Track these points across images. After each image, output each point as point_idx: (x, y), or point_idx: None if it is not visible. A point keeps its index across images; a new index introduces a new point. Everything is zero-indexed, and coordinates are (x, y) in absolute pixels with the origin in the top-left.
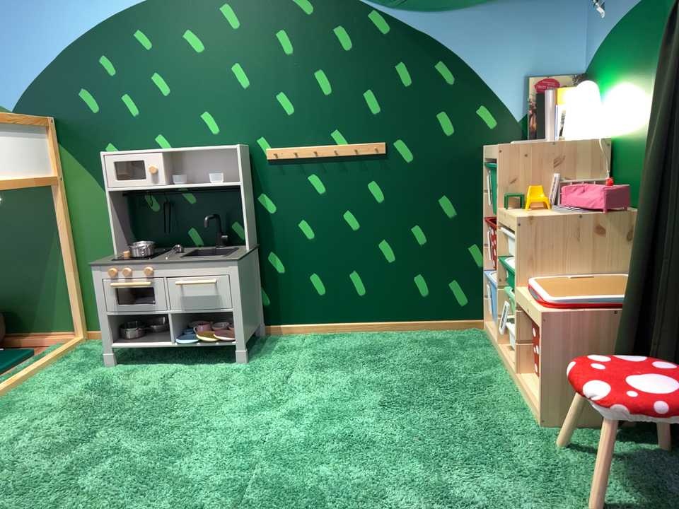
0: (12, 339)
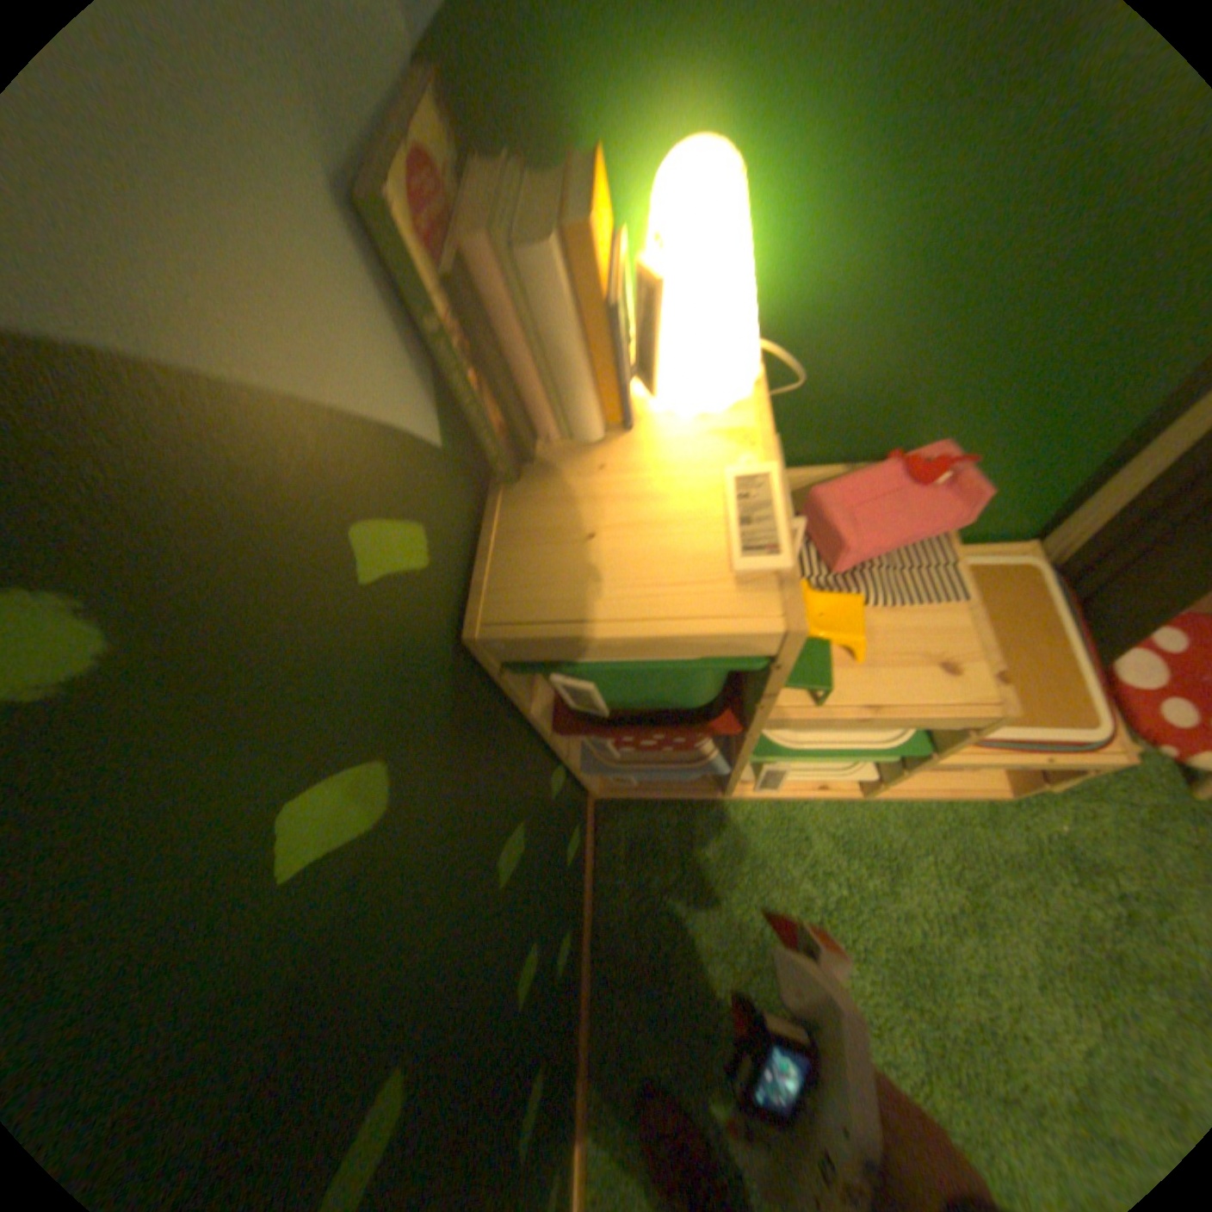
0: None
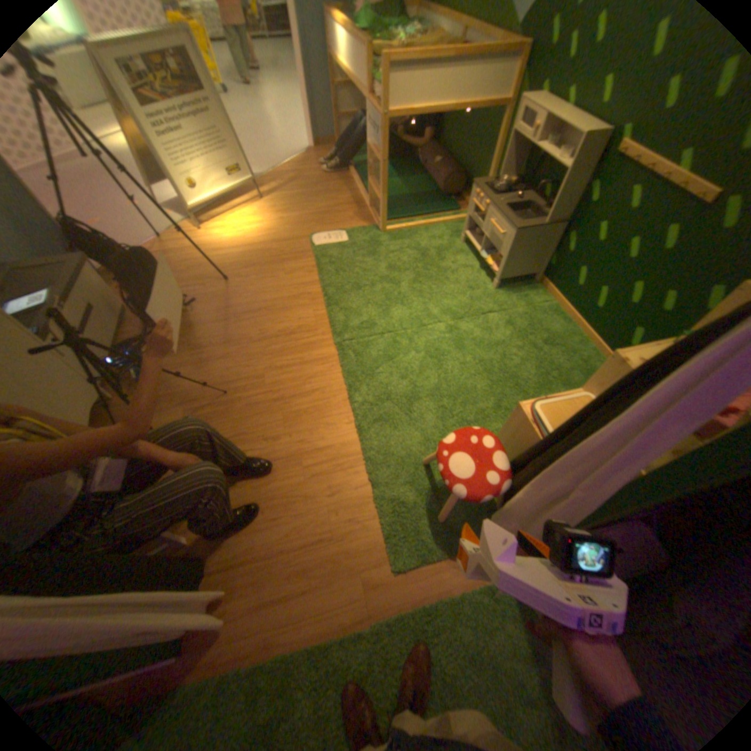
0: (462, 196)
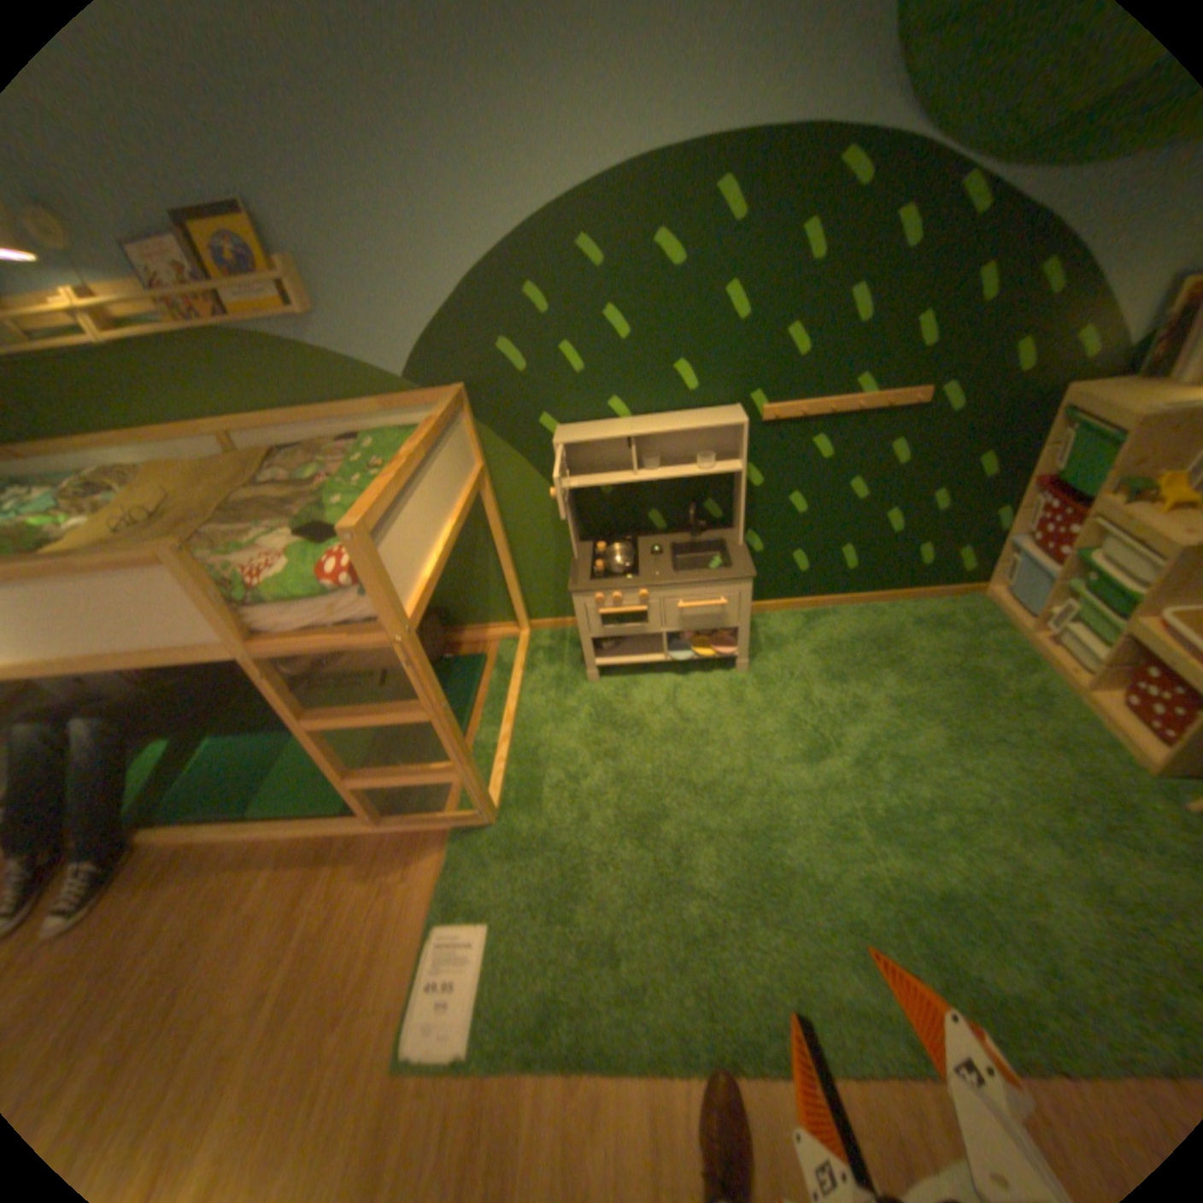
0: (450, 639)
